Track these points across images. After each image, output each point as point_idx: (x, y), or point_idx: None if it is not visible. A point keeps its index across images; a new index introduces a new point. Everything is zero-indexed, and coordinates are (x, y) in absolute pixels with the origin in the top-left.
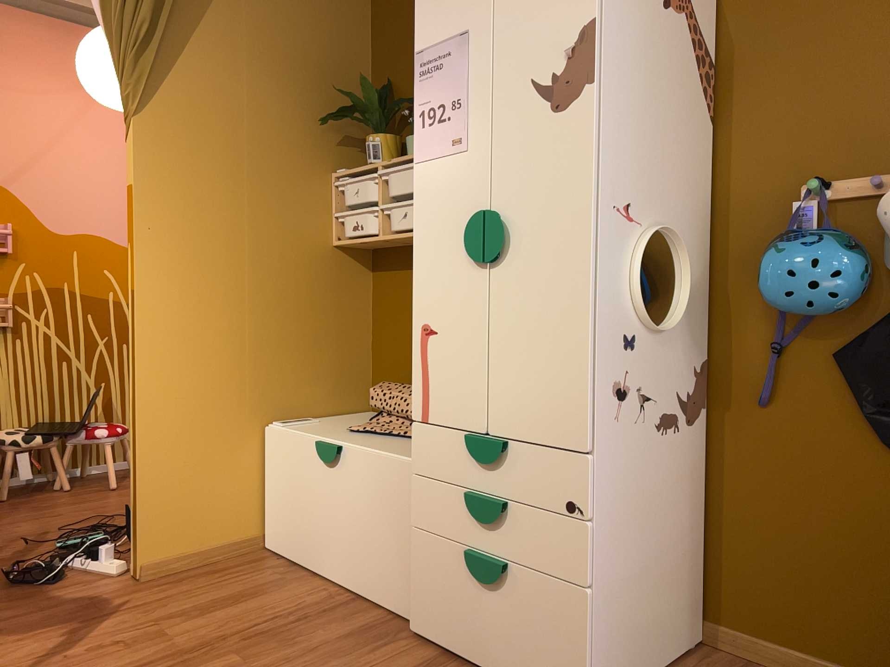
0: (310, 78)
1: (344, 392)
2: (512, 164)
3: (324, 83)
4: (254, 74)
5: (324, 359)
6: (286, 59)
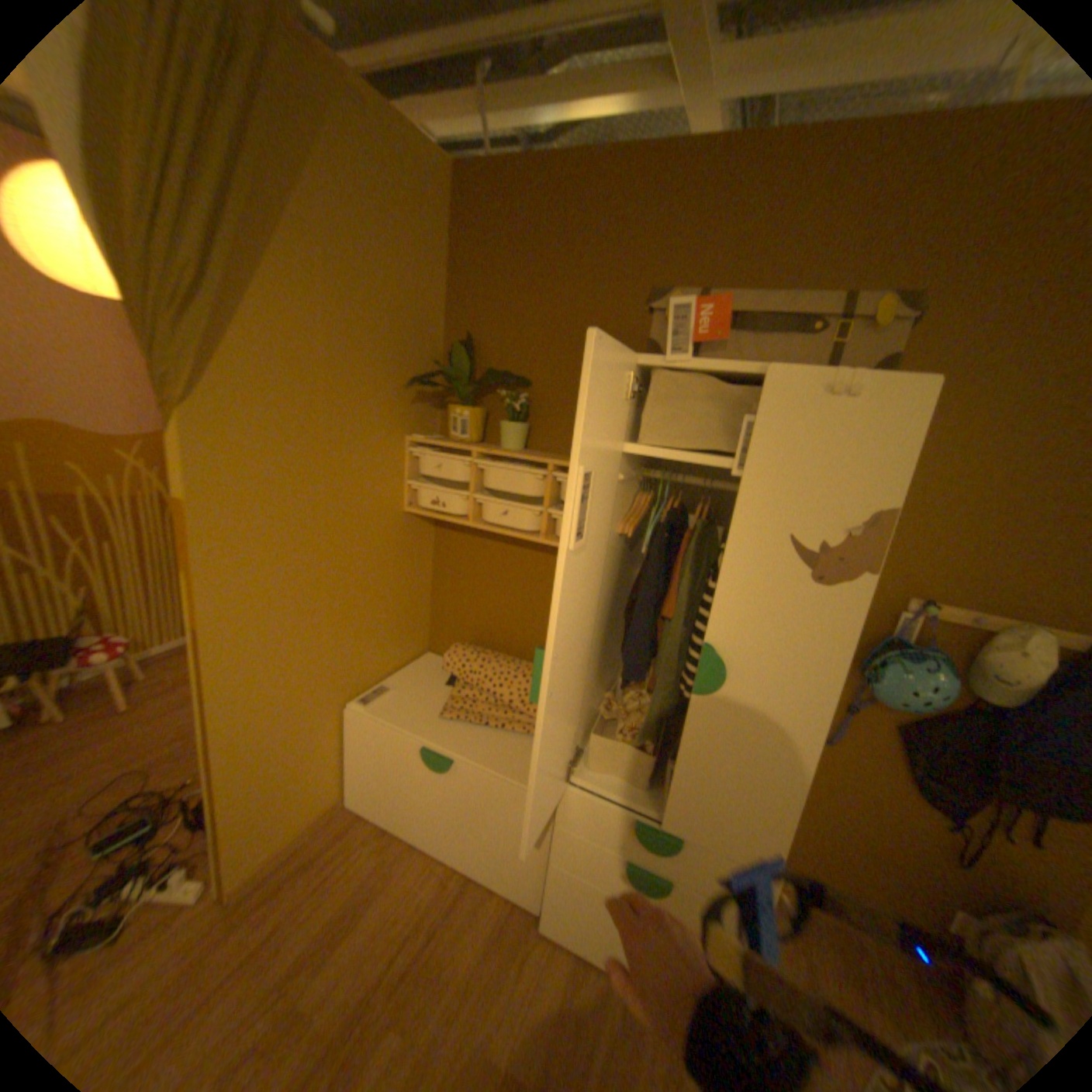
0: (388, 327)
1: (410, 644)
2: (742, 611)
3: (402, 331)
4: (330, 329)
5: (395, 622)
6: (366, 304)
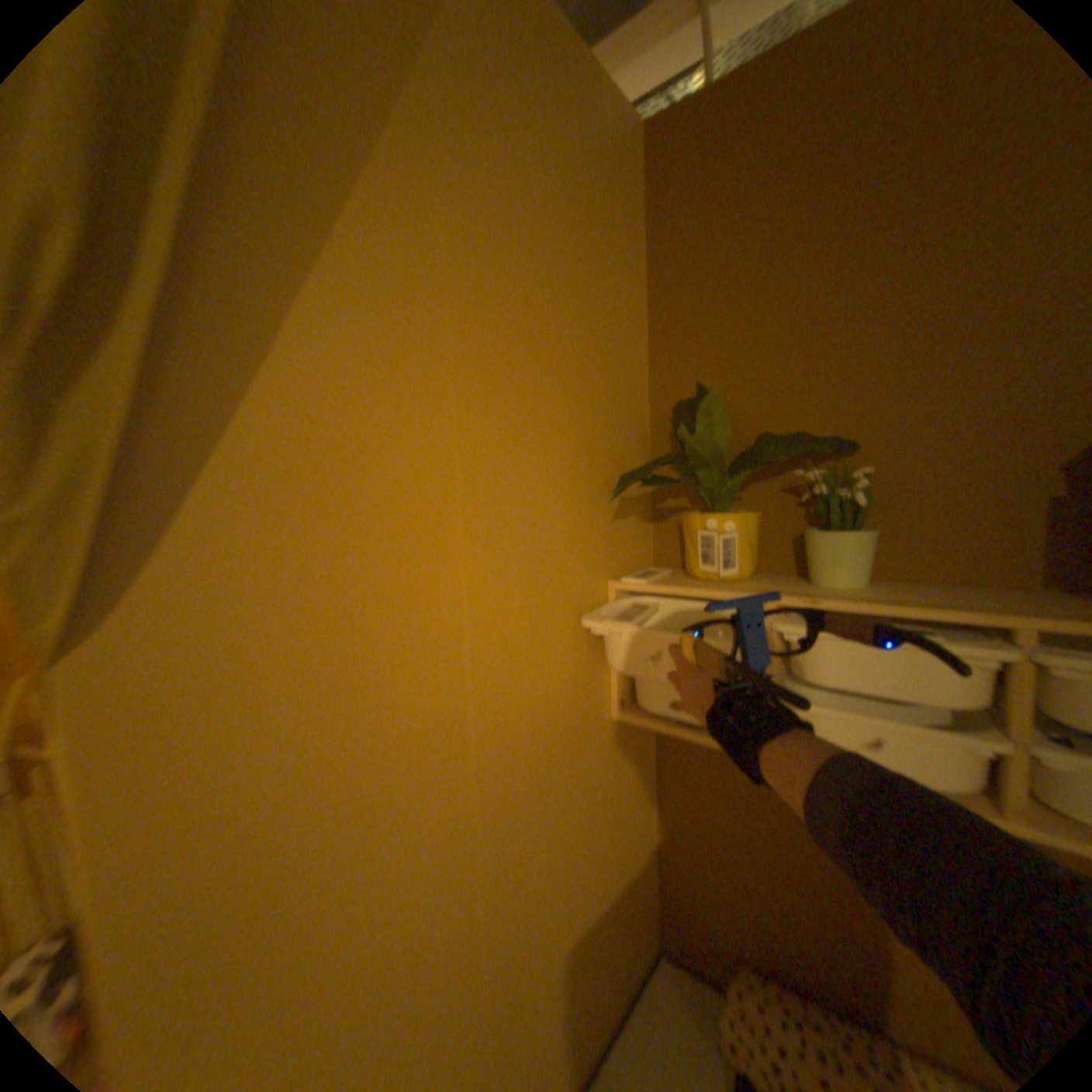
0: (571, 388)
1: (633, 957)
2: None
3: (592, 394)
4: (473, 398)
5: (609, 932)
6: (533, 348)
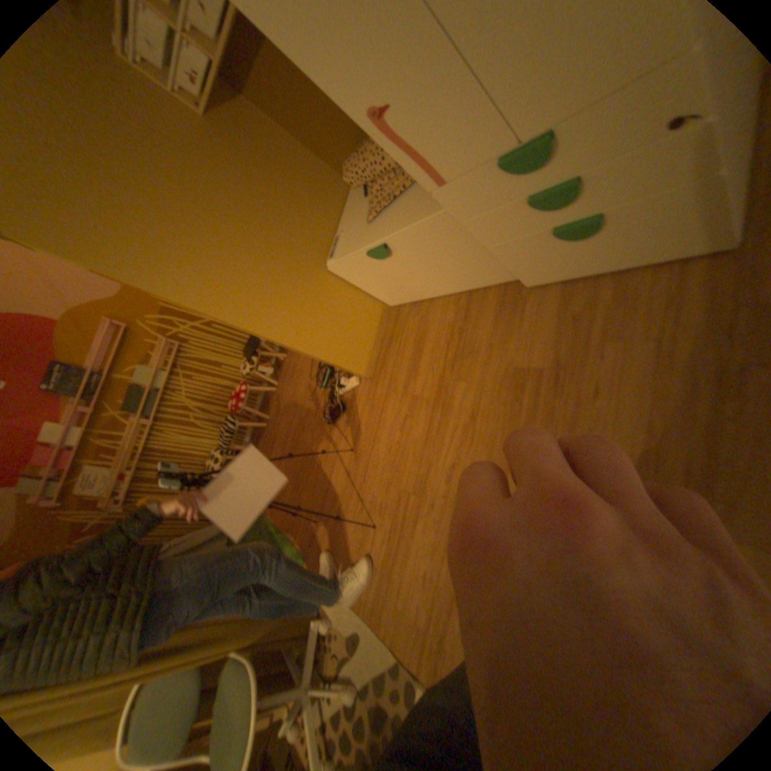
0: None
1: (330, 194)
2: None
3: None
4: None
5: (299, 194)
6: None
